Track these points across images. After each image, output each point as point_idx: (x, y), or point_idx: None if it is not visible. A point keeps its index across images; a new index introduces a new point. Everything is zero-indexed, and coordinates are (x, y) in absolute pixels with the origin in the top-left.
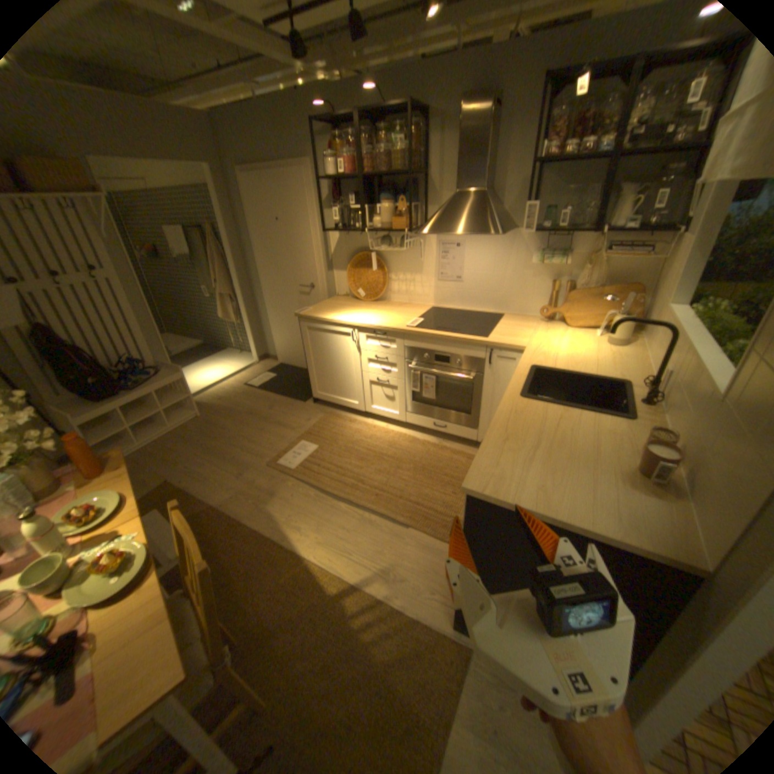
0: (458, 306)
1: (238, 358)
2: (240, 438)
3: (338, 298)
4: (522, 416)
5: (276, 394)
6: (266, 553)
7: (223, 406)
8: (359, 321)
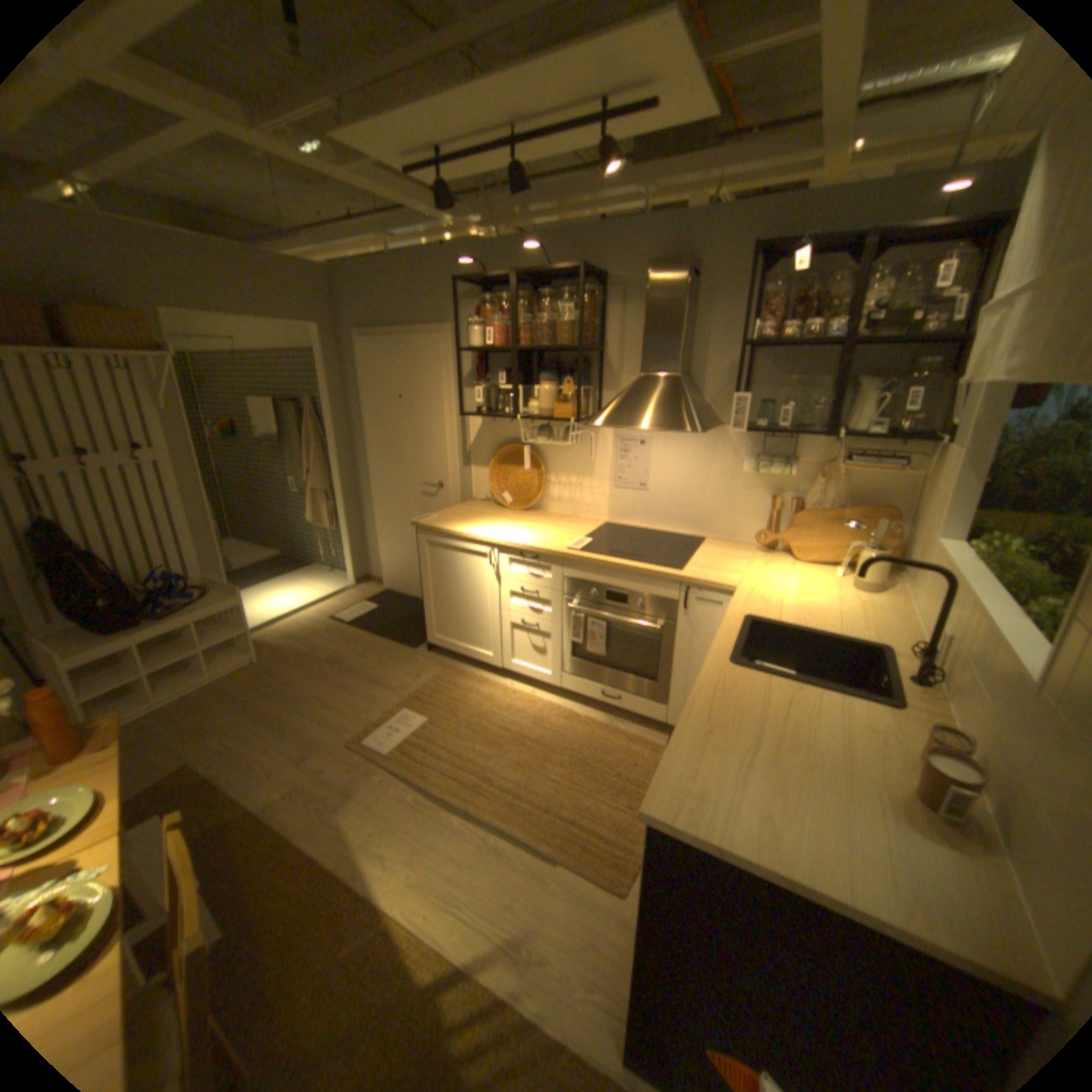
0: (641, 523)
1: (326, 579)
2: (311, 701)
3: (475, 504)
4: (735, 694)
5: (374, 634)
6: (324, 901)
7: (293, 649)
8: (501, 536)
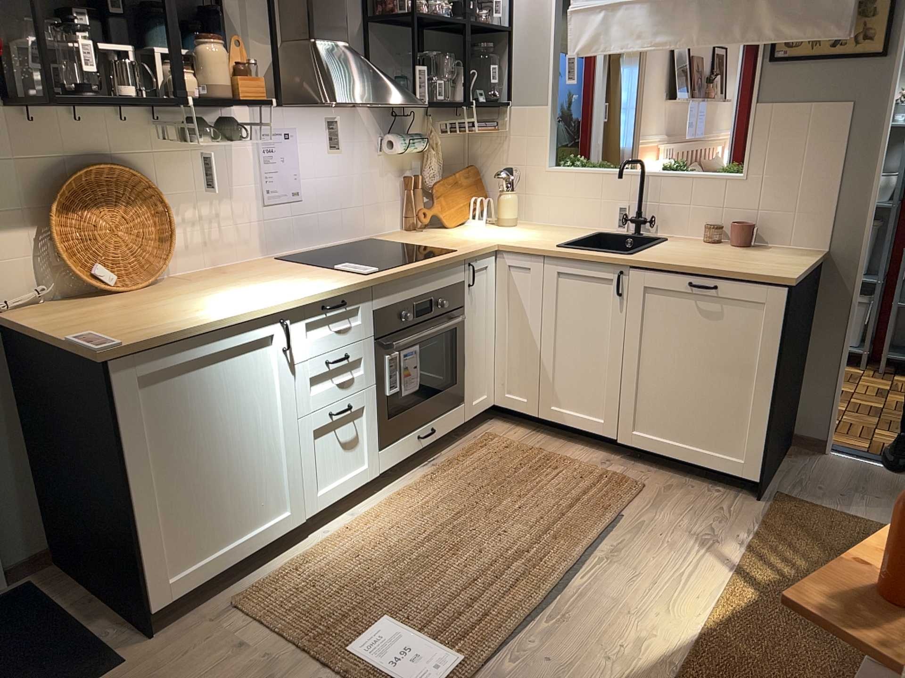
0: (302, 246)
1: None
2: None
3: (31, 313)
4: (669, 257)
5: None
6: None
7: None
8: (281, 298)
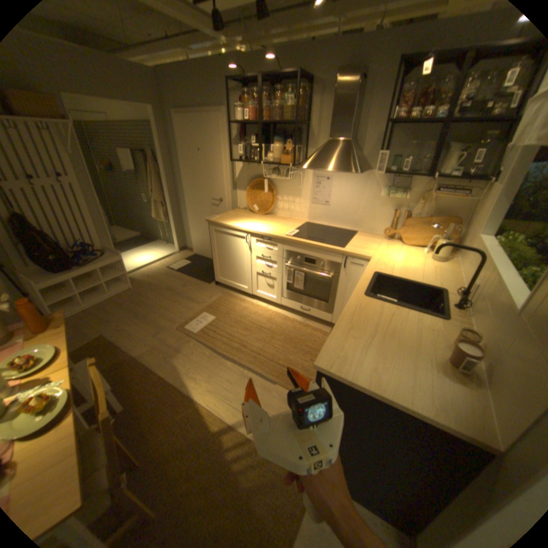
0: (325, 223)
1: (164, 248)
2: (159, 307)
3: (239, 210)
4: (365, 311)
5: (189, 276)
6: (168, 396)
7: (149, 282)
8: (252, 228)
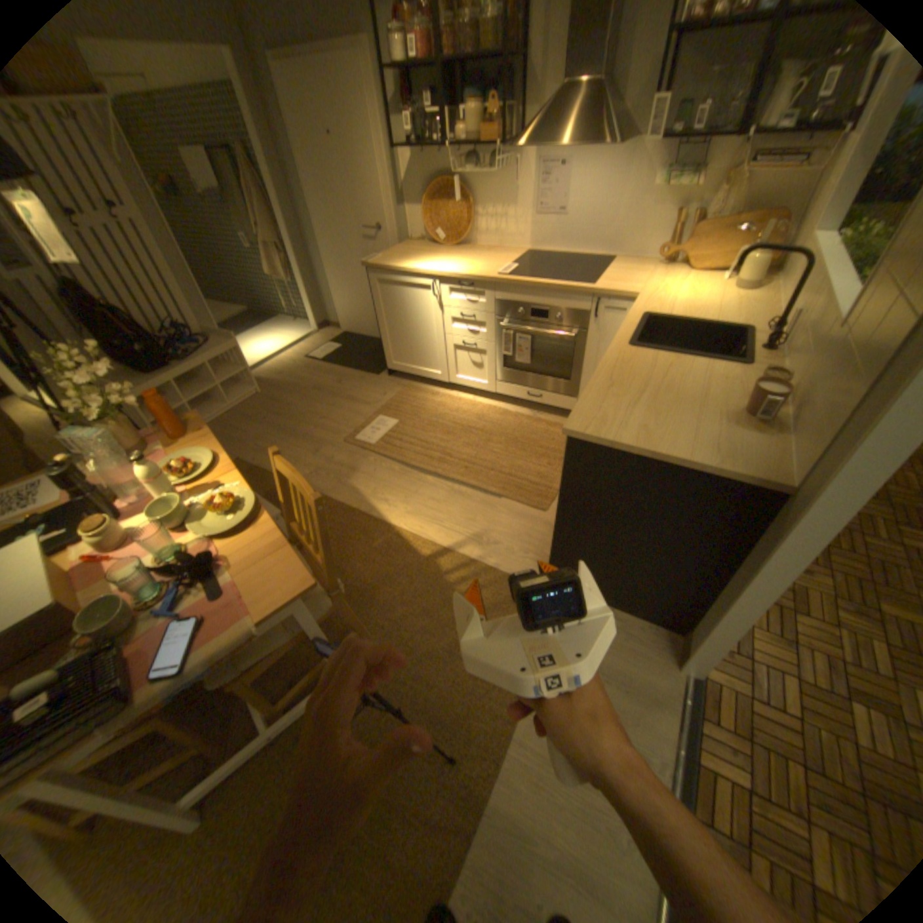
0: (559, 249)
1: (292, 327)
2: (309, 415)
3: (411, 243)
4: (629, 365)
5: (343, 367)
6: (355, 522)
7: (284, 381)
8: (440, 269)
